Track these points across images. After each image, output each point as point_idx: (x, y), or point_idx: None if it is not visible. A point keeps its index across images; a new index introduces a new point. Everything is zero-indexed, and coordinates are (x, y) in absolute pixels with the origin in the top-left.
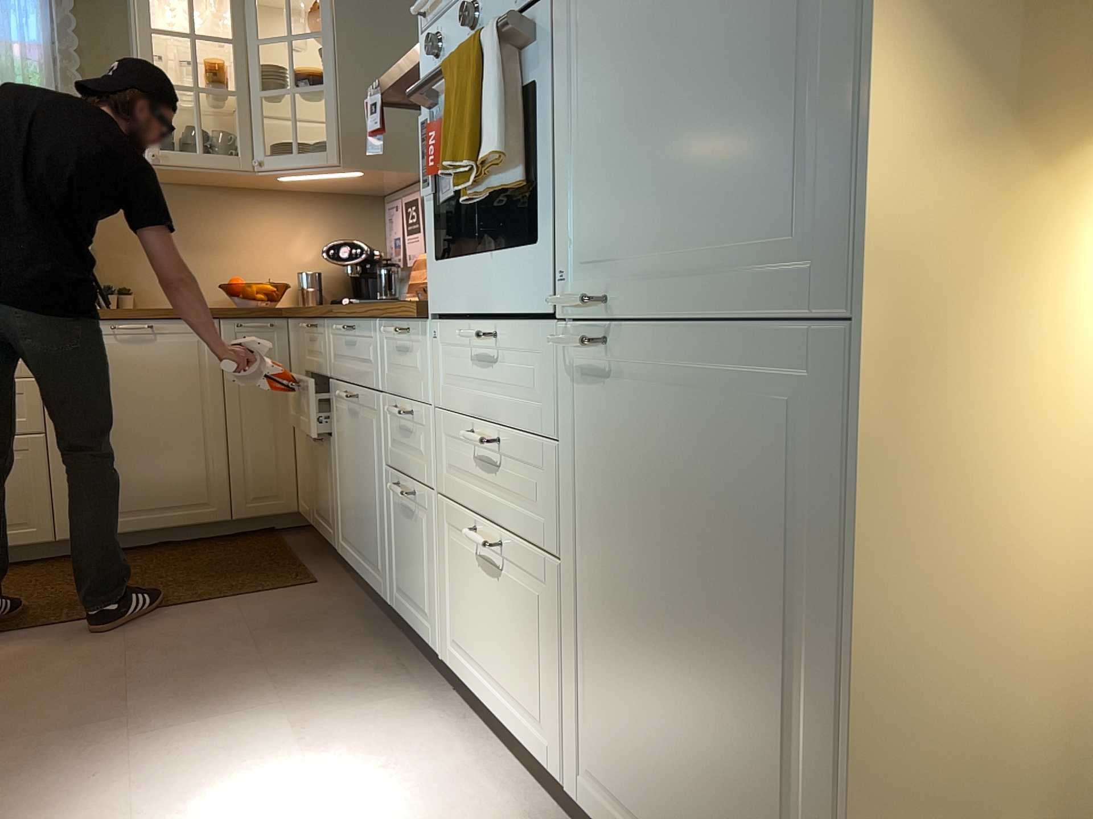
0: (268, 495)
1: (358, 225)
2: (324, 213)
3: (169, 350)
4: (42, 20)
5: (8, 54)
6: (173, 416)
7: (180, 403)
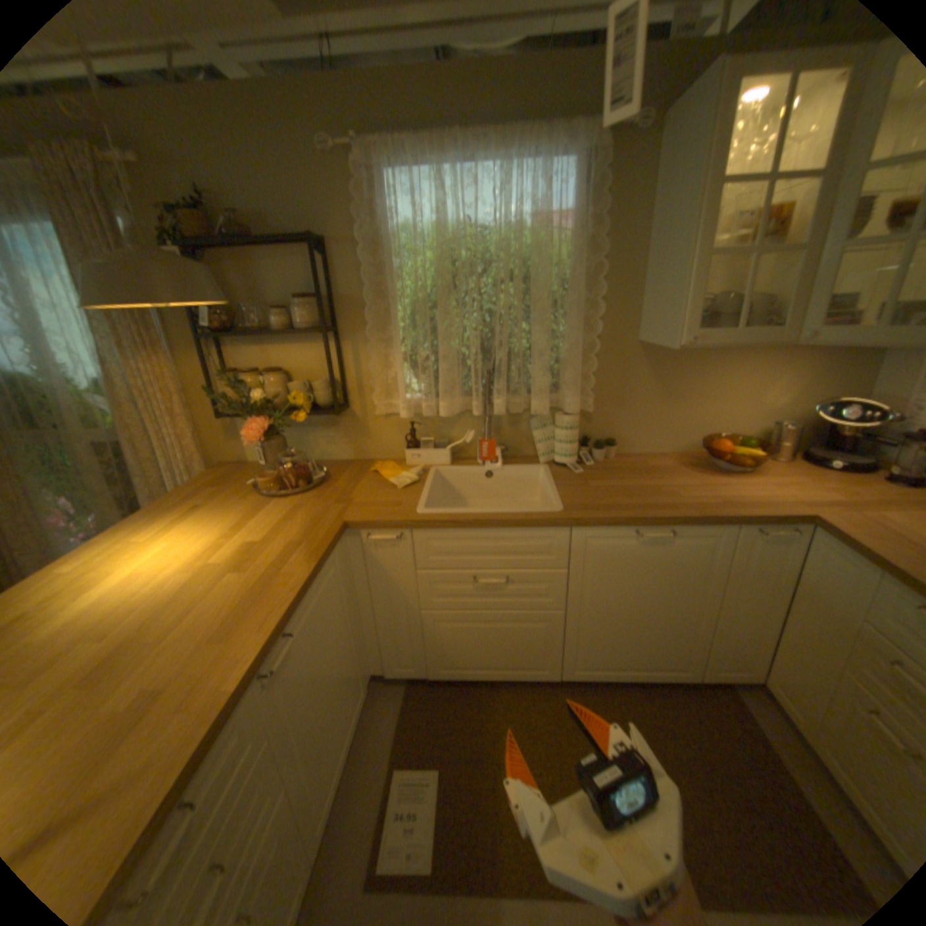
0: (742, 671)
1: (849, 367)
2: (815, 357)
3: (685, 552)
4: (583, 182)
5: (548, 229)
6: (674, 605)
7: (683, 595)
